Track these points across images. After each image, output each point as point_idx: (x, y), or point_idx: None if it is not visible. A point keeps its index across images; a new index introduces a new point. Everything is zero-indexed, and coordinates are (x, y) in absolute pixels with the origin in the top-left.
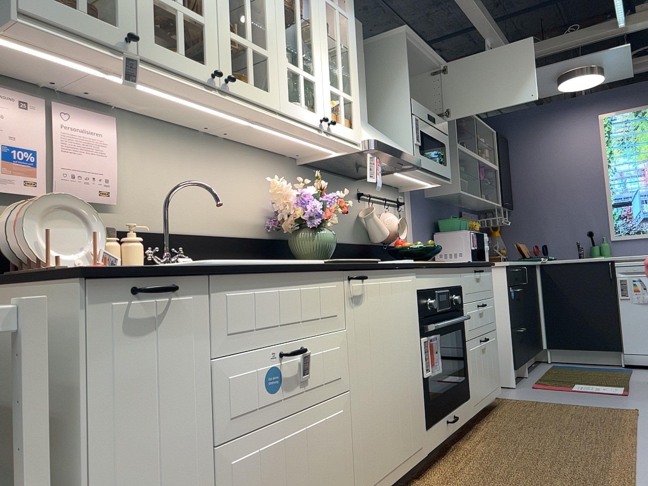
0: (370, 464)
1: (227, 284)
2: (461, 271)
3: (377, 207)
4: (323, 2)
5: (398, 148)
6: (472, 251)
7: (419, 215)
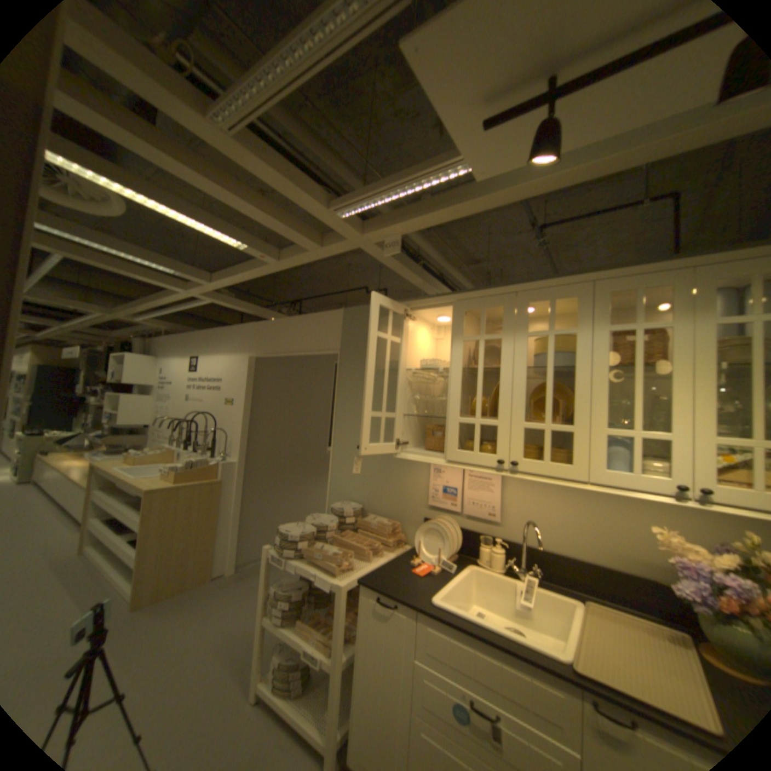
0: None
1: (431, 624)
2: None
3: None
4: (708, 328)
5: None
6: None
7: None
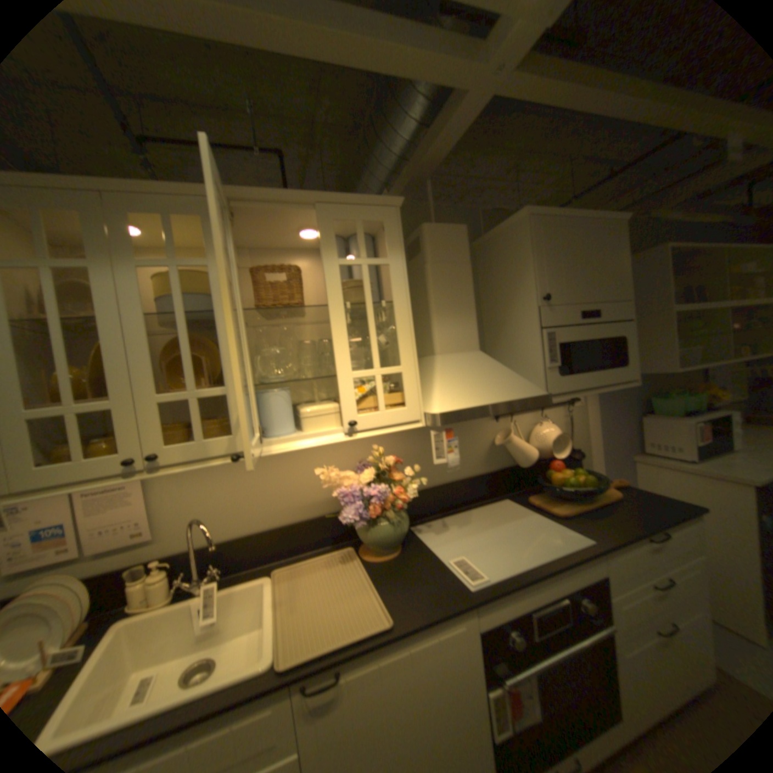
0: None
1: None
2: (608, 558)
3: (529, 419)
4: (334, 269)
5: (498, 398)
6: (699, 448)
7: (611, 402)
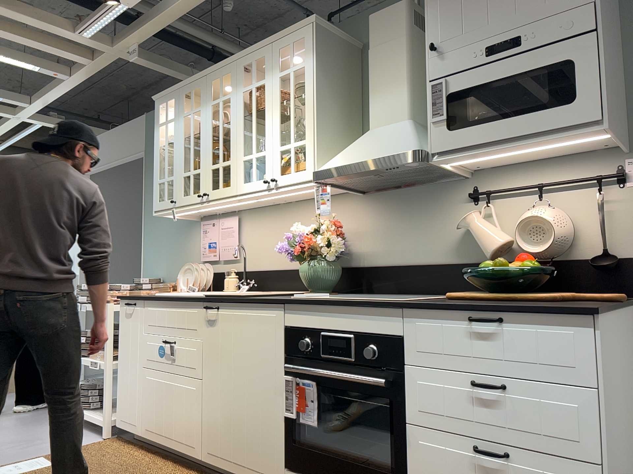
0: (213, 439)
1: (149, 304)
2: (403, 314)
3: (526, 202)
4: (275, 81)
5: (366, 157)
6: None
7: None
